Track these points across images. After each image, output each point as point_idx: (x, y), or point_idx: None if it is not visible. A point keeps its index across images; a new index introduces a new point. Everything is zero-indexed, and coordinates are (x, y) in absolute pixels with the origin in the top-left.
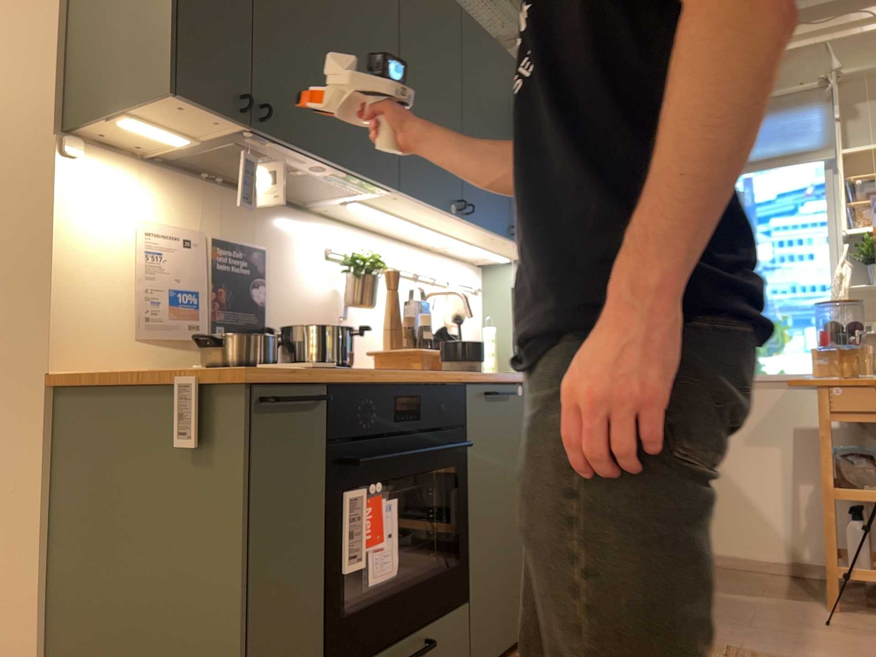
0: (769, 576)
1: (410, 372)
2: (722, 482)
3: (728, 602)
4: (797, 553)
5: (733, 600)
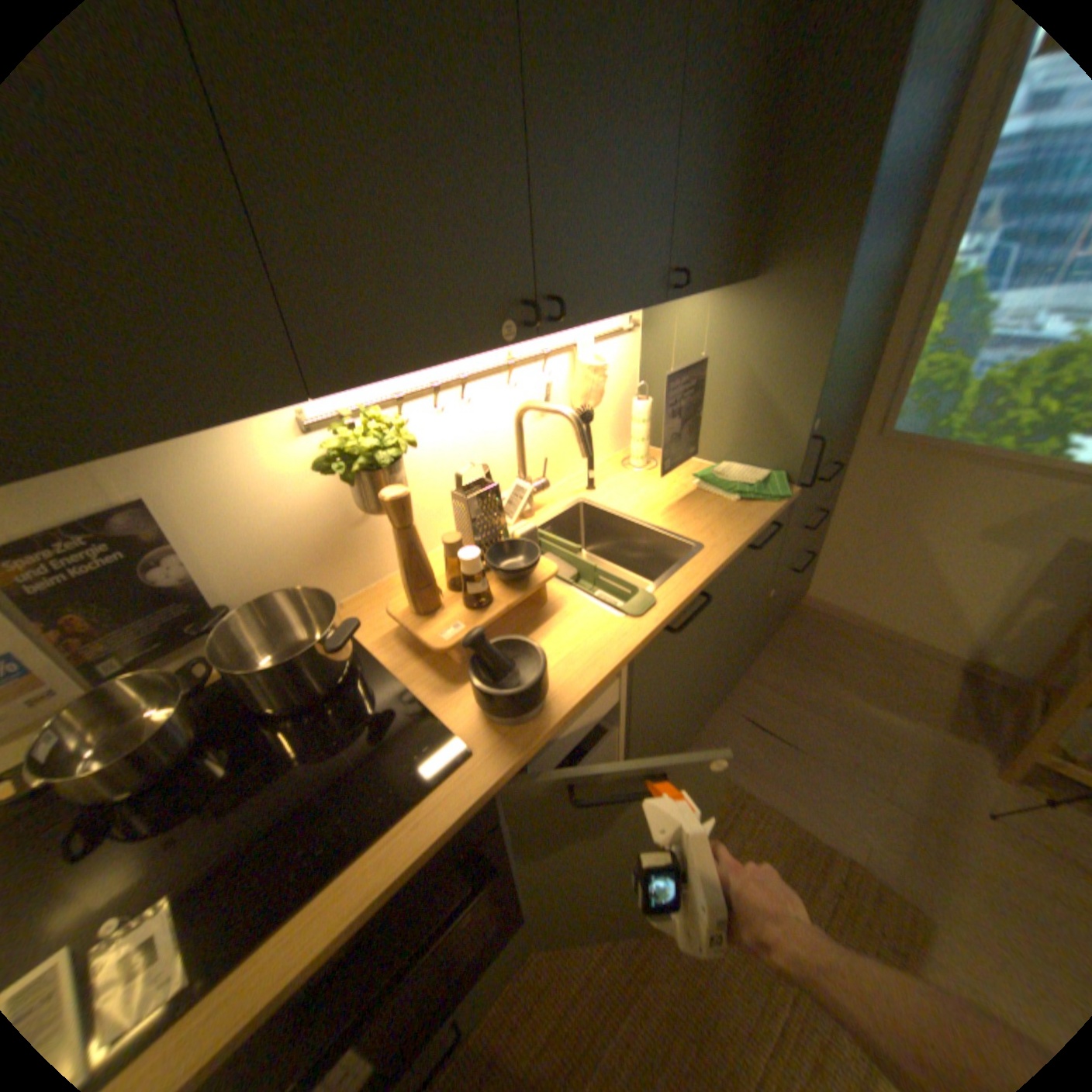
0: (936, 668)
1: (347, 879)
2: (922, 567)
3: (874, 730)
4: (985, 655)
5: (881, 723)
